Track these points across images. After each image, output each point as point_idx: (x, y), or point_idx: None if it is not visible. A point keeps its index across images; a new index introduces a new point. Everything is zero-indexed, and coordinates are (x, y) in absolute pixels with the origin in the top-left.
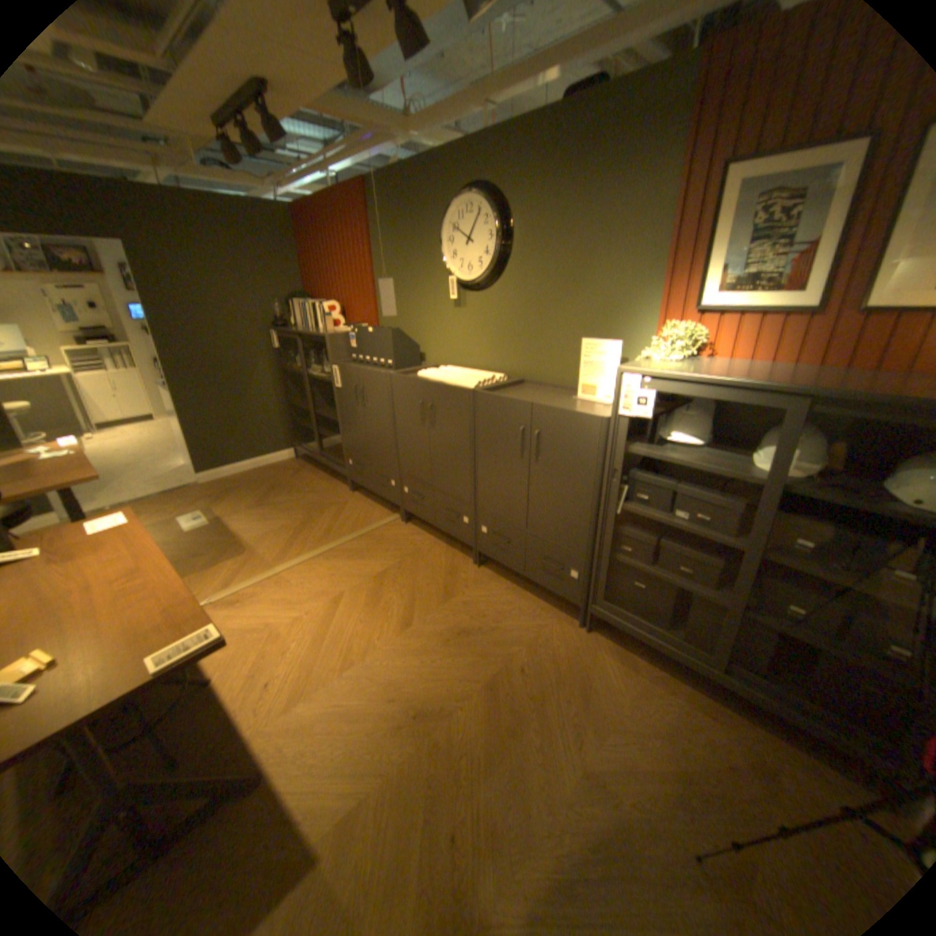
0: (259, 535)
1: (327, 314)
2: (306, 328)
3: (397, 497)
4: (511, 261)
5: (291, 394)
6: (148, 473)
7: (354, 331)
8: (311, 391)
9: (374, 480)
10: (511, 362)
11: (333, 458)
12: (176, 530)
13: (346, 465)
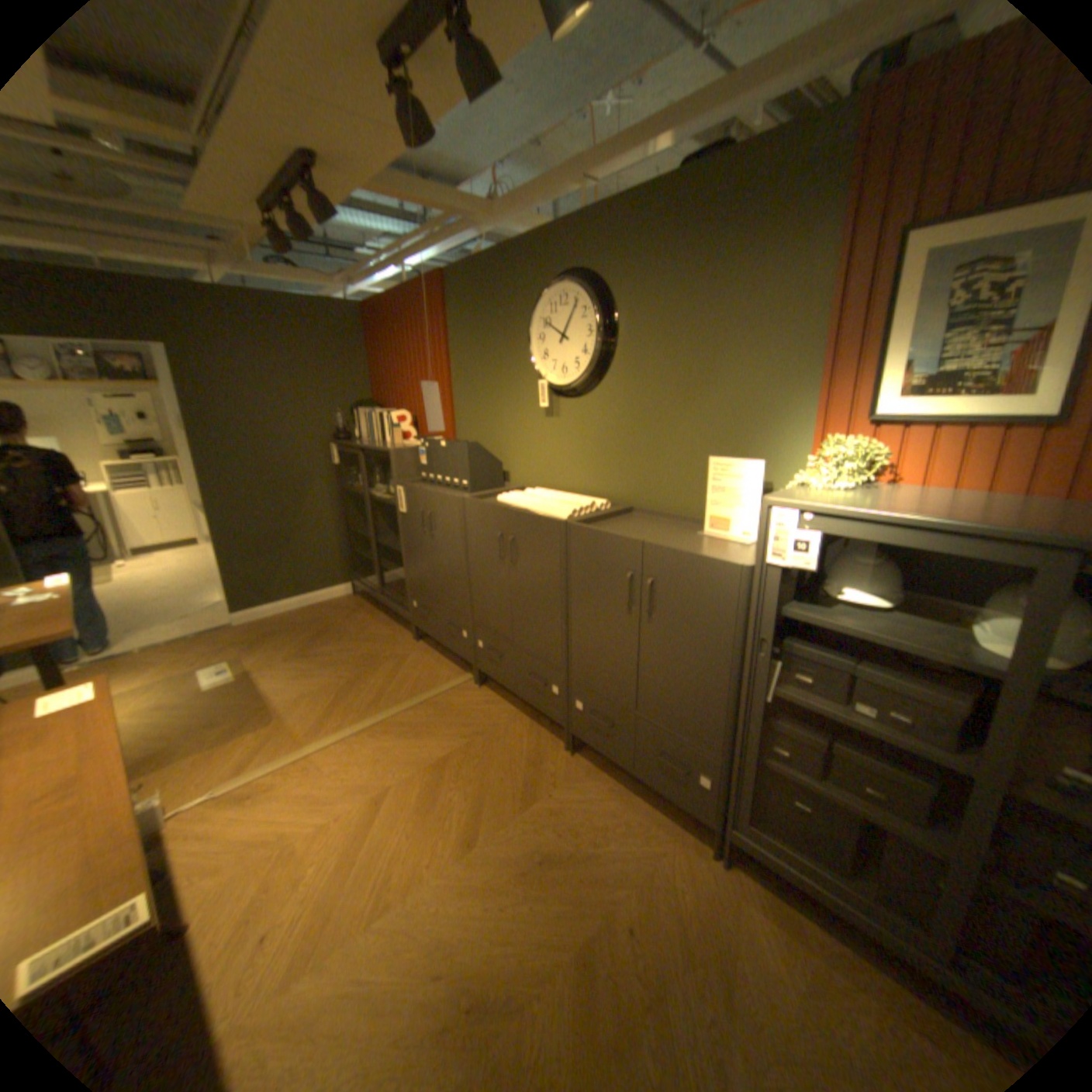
0: (292, 699)
1: (394, 425)
2: (371, 441)
3: (469, 652)
4: (616, 361)
5: (350, 518)
6: (175, 611)
7: (424, 444)
8: (373, 514)
9: (442, 628)
10: (615, 484)
11: (395, 597)
12: (192, 688)
13: (410, 607)
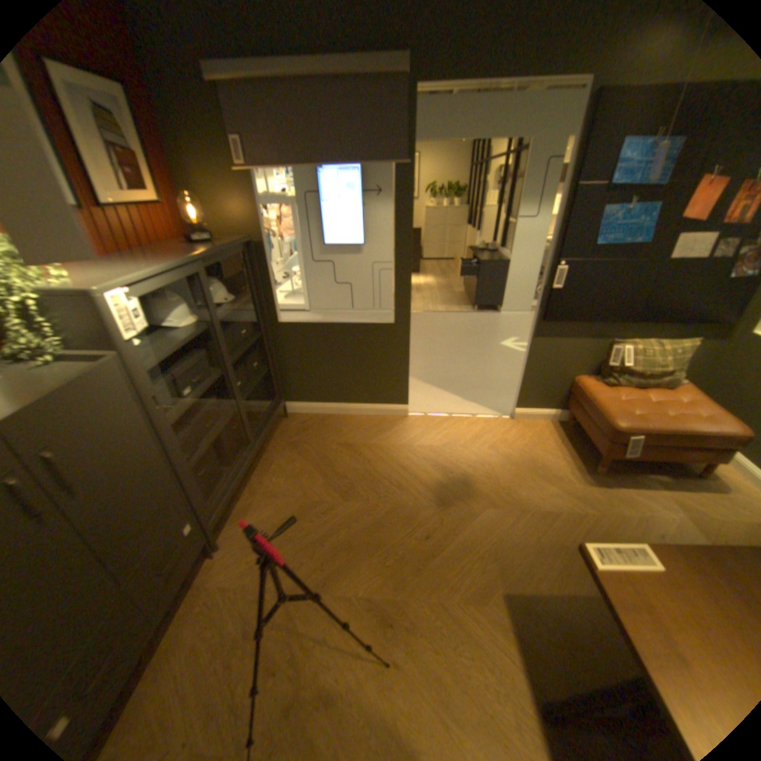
0: None
1: None
2: None
3: None
4: None
5: None
6: None
7: None
8: None
9: None
10: None
11: None
12: None
13: None
